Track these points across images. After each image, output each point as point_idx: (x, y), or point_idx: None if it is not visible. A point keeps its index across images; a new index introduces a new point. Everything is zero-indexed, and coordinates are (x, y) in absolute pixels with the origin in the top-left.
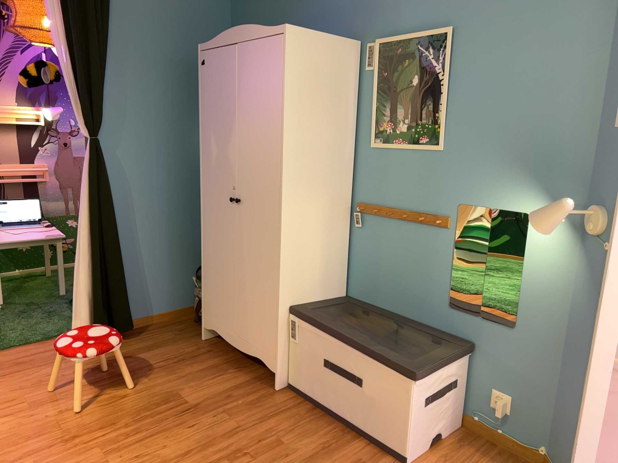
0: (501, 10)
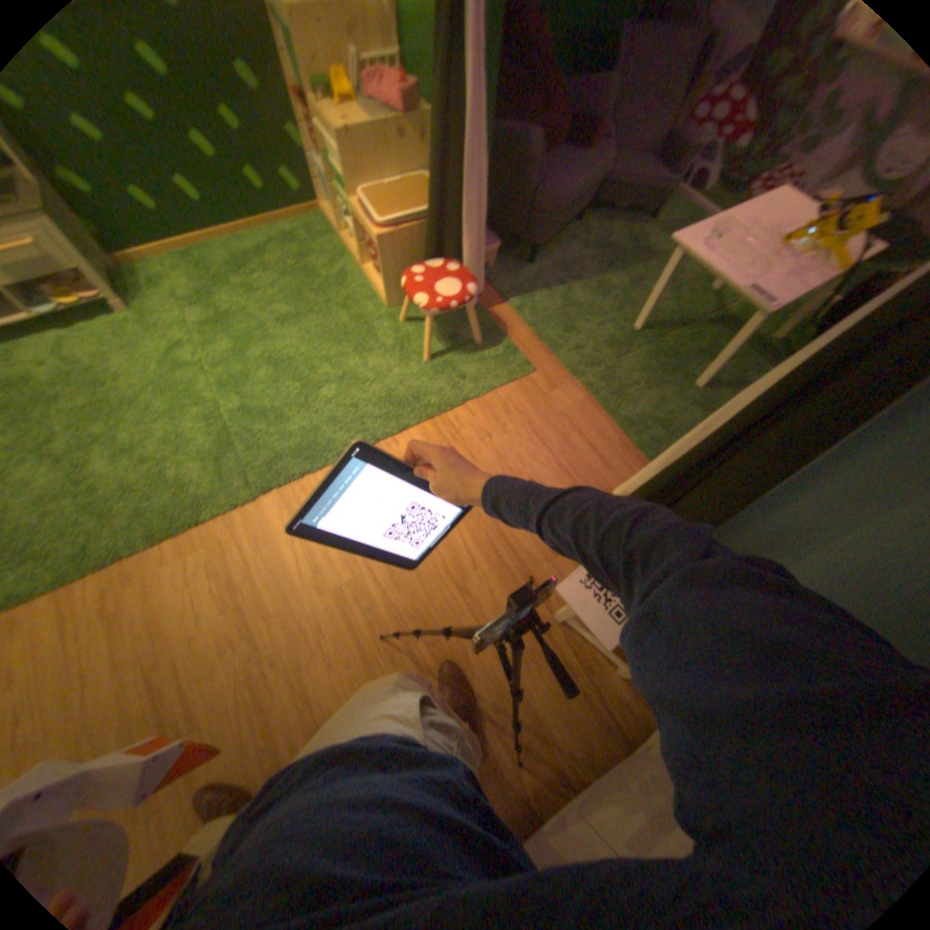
0: None
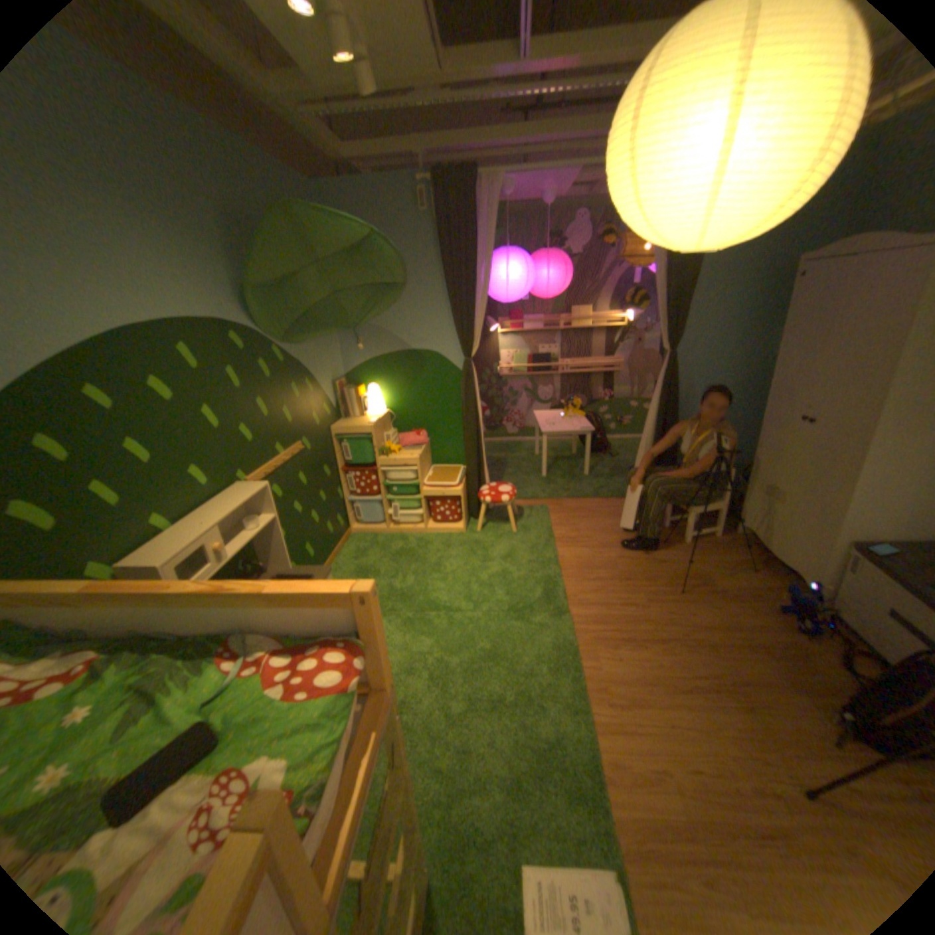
0: None
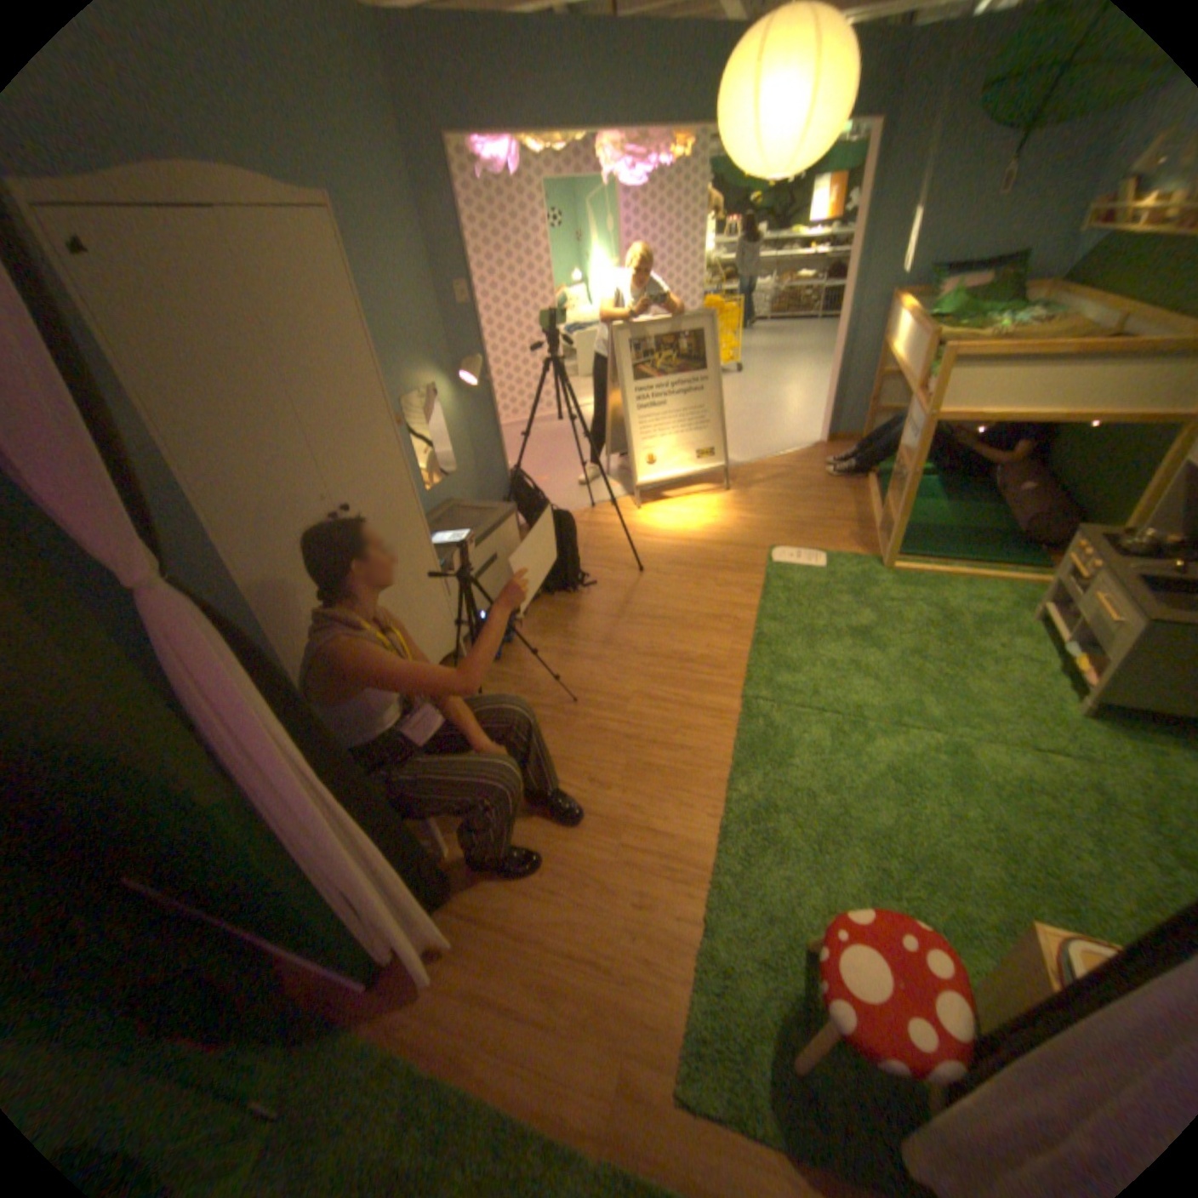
0: (354, 200)
